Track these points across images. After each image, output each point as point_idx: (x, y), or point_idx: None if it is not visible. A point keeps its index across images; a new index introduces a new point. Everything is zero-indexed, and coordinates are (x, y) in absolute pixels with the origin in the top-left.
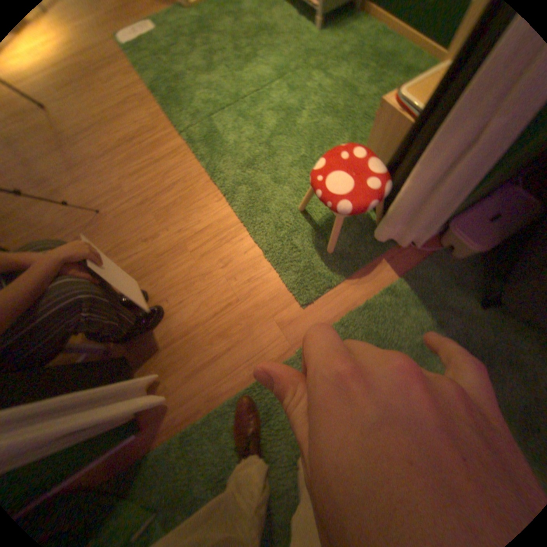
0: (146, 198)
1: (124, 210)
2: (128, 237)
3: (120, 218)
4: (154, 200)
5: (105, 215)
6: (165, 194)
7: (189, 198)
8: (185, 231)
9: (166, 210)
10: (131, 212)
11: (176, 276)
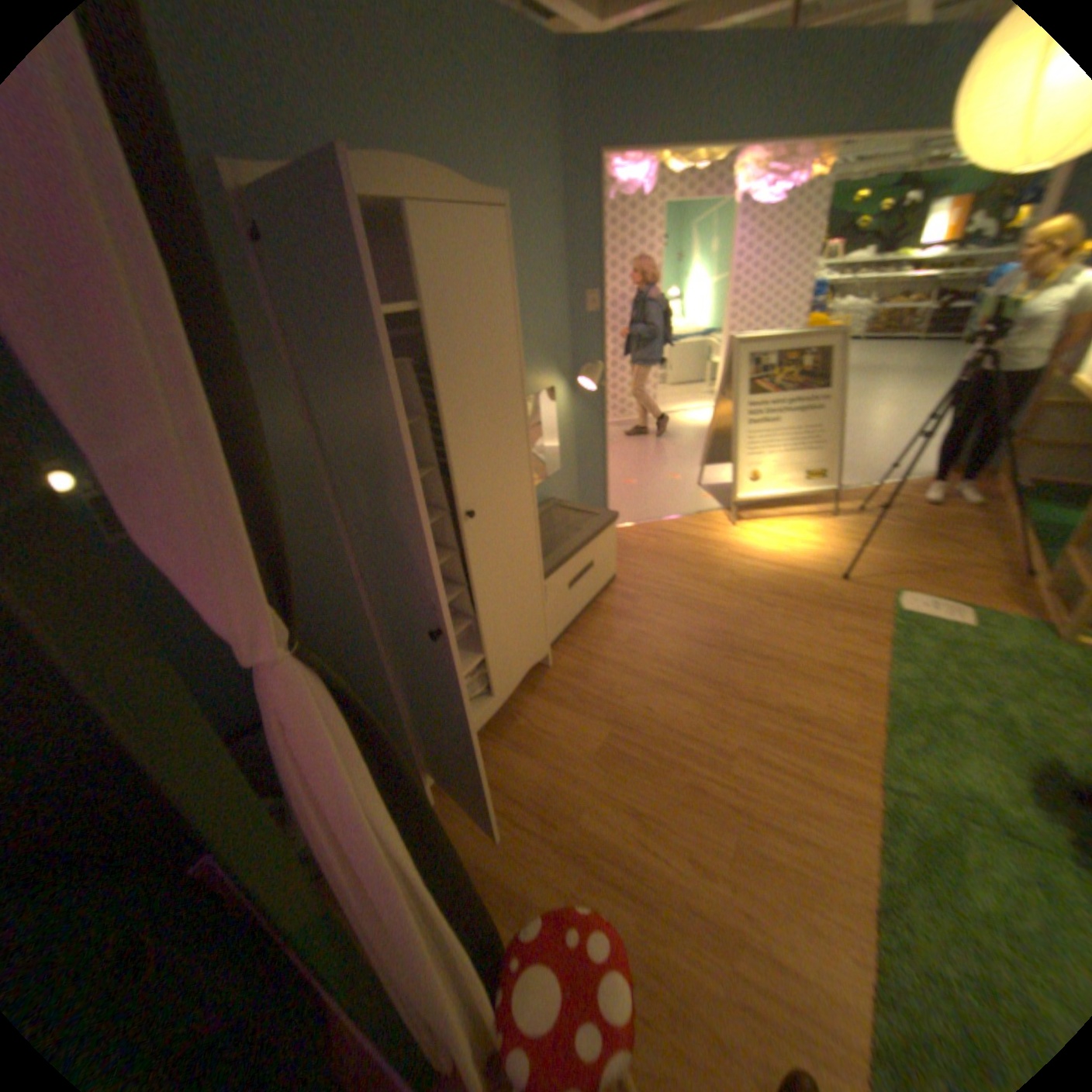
0: (756, 820)
1: (714, 798)
2: (685, 836)
3: (700, 801)
4: (765, 835)
5: (688, 775)
6: (788, 848)
7: (820, 902)
8: (765, 939)
9: (768, 872)
10: (721, 812)
11: (686, 984)
